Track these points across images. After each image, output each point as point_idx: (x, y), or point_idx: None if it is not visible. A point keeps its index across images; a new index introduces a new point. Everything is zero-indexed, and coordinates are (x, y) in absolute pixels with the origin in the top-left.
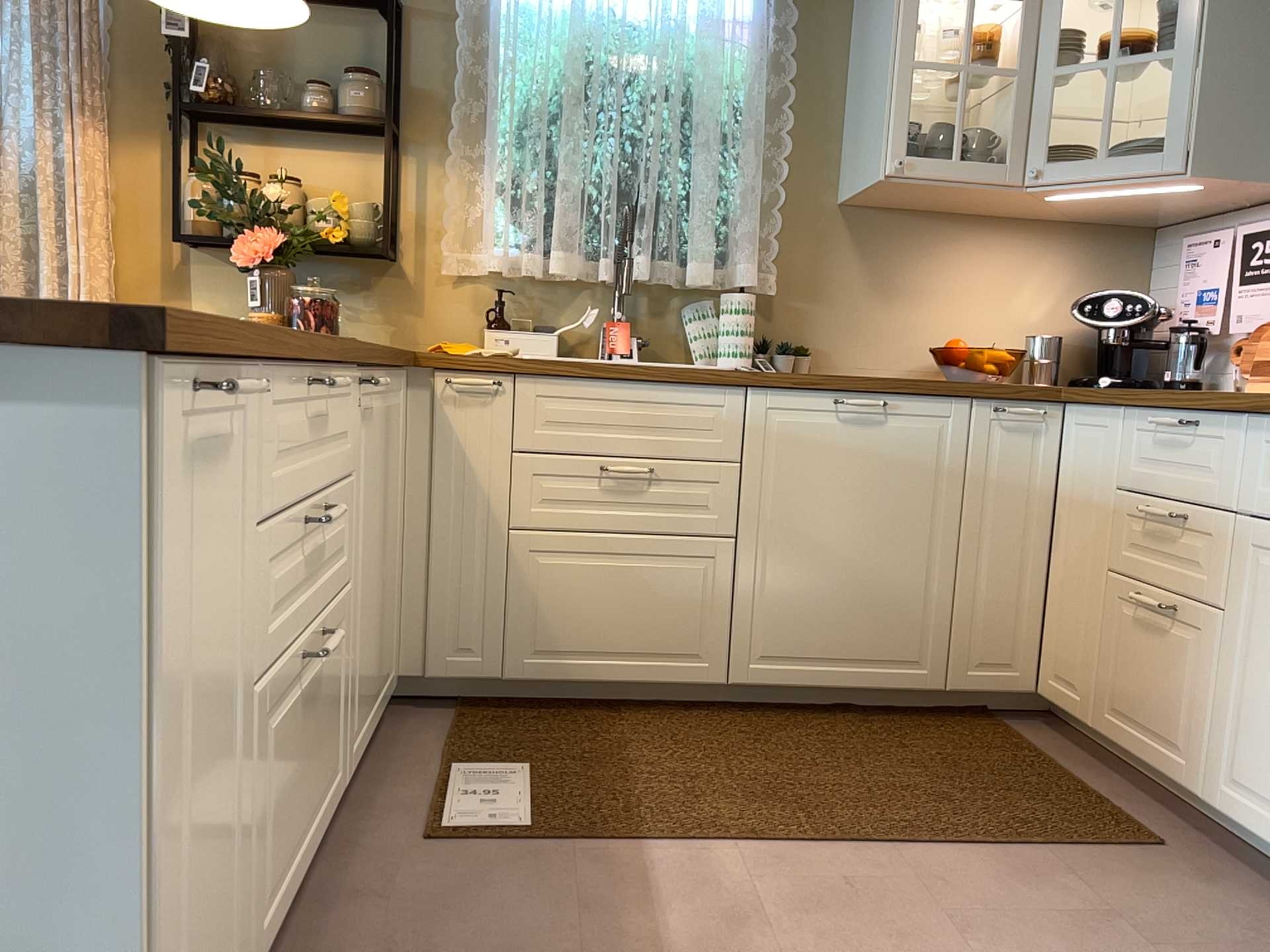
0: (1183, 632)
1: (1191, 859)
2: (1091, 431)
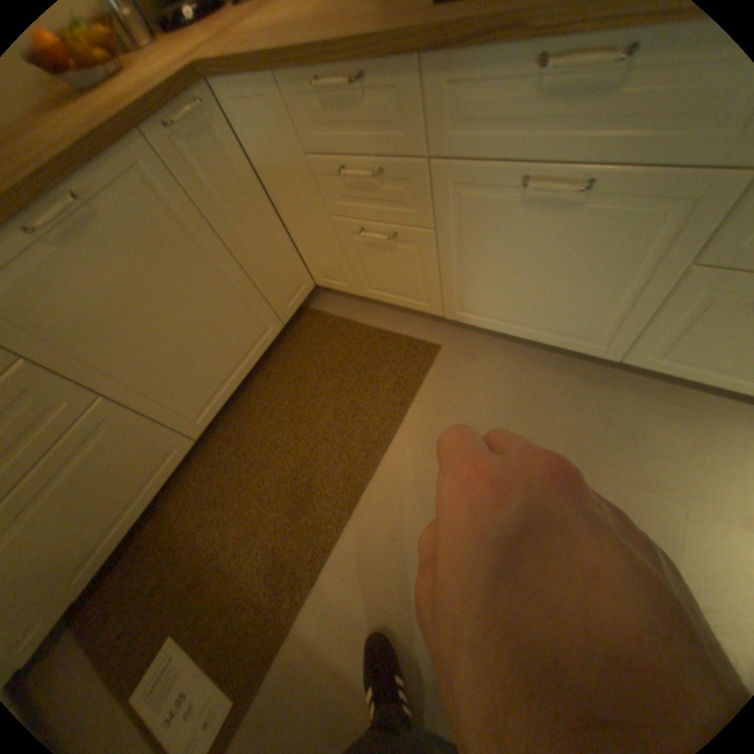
0: (403, 245)
1: (451, 344)
2: (247, 104)
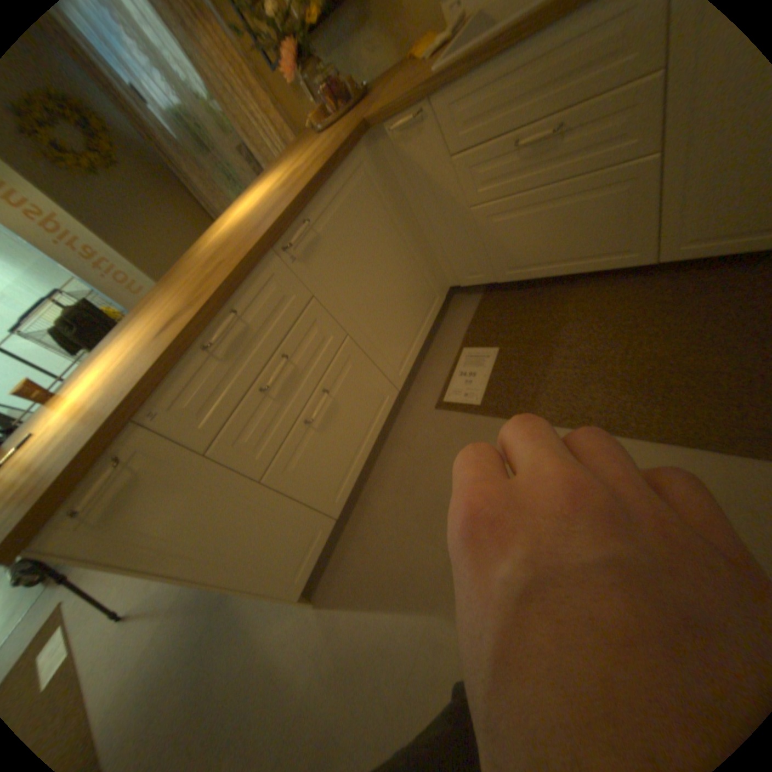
0: None
1: None
2: None
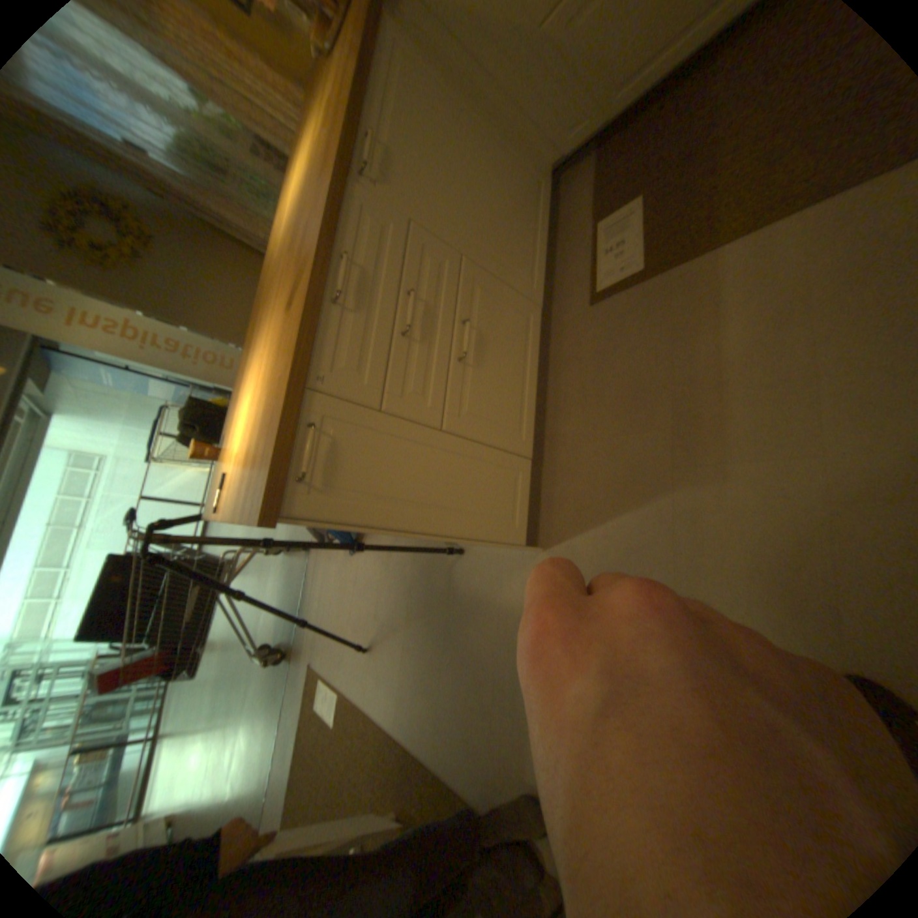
0: None
1: None
2: None
